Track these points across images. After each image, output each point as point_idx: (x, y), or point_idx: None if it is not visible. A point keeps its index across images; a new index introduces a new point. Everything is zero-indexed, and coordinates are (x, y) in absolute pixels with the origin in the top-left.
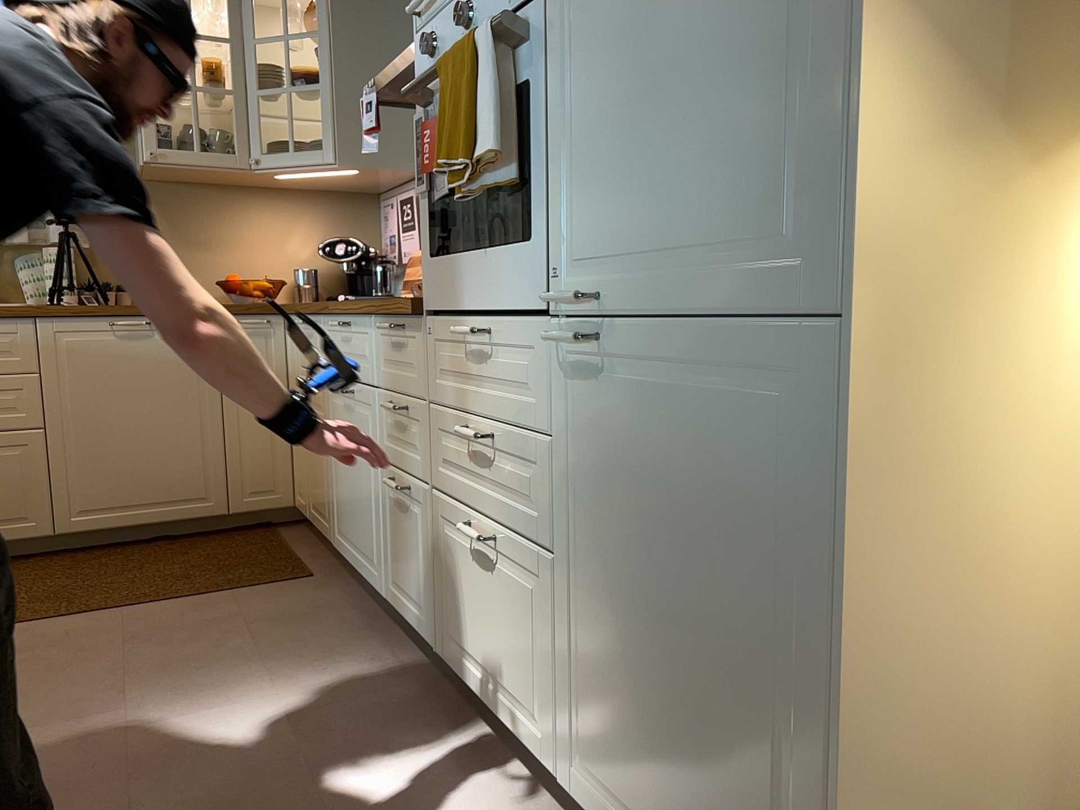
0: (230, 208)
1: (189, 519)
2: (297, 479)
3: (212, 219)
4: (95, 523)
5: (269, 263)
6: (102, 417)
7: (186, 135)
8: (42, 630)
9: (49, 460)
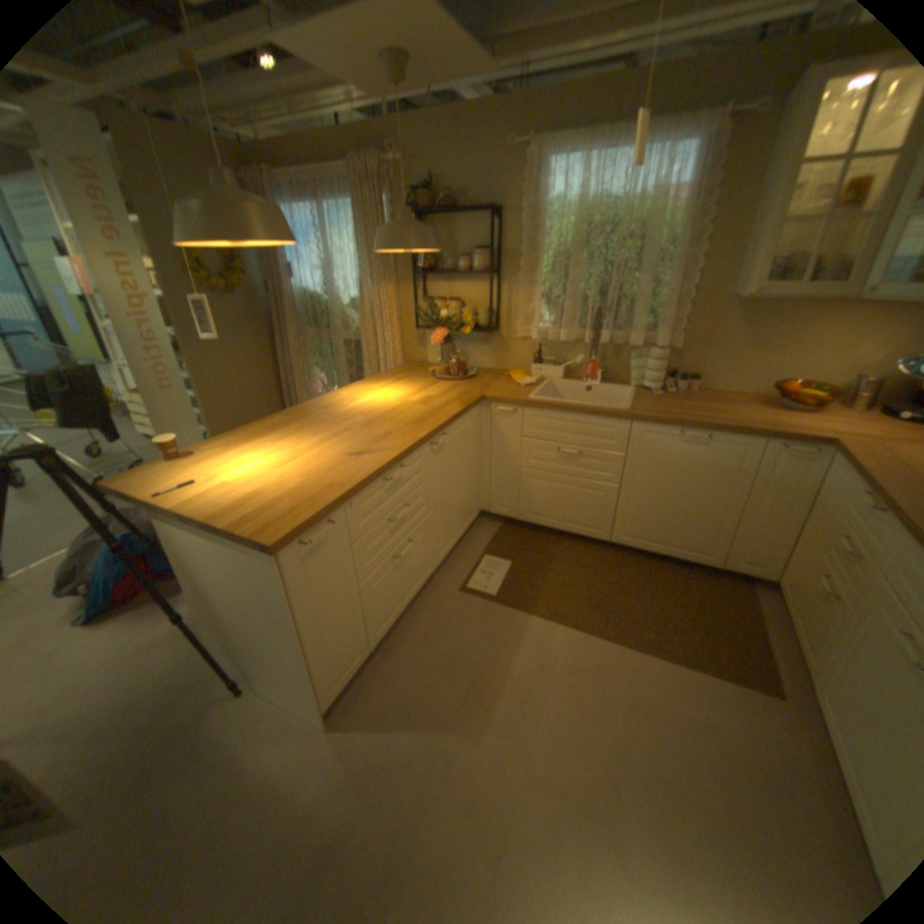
0: (811, 315)
1: (693, 562)
2: (791, 574)
3: (788, 324)
4: (633, 544)
5: (830, 365)
6: (656, 488)
7: (798, 263)
8: (587, 646)
9: (617, 503)
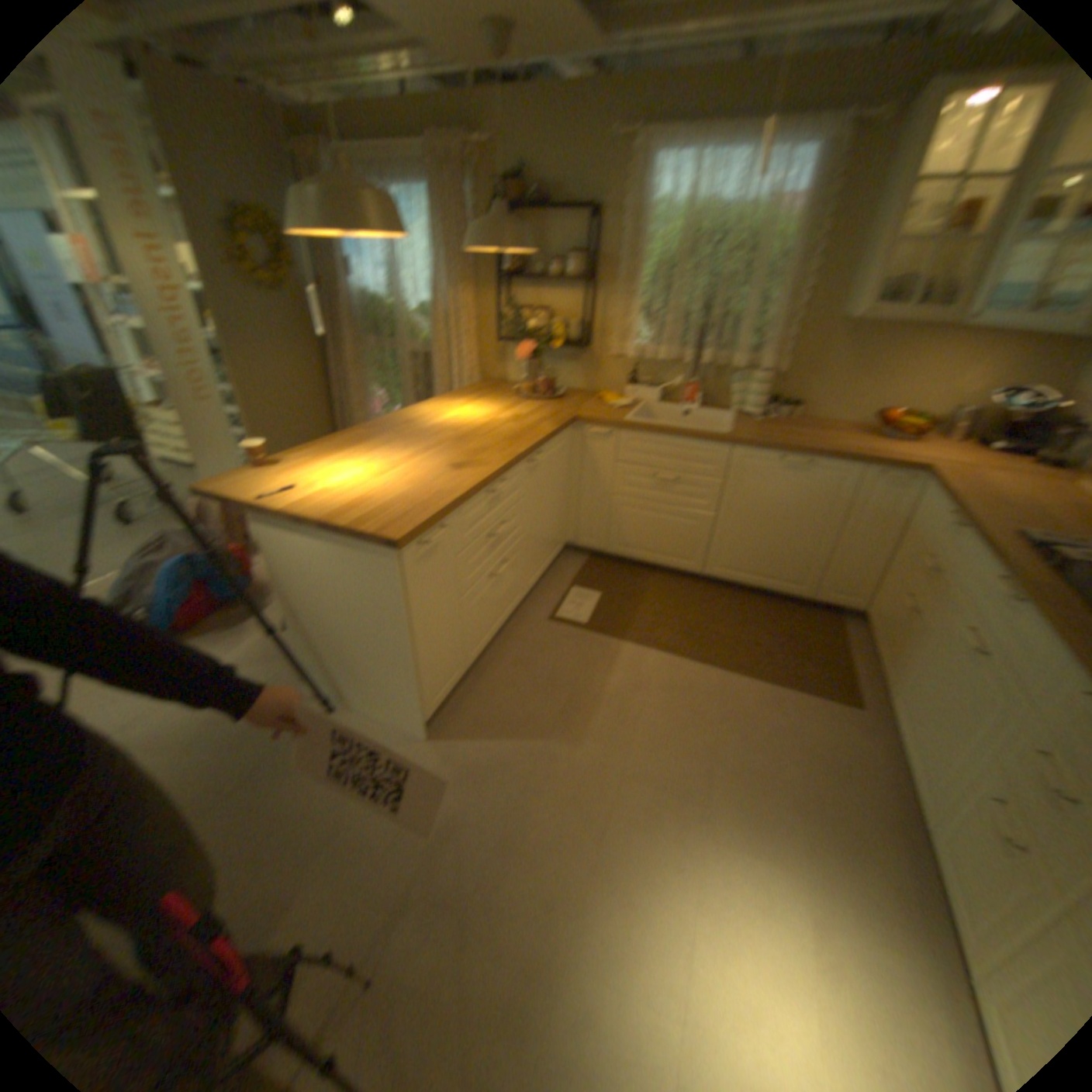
0: (918, 341)
1: (785, 592)
2: (879, 601)
3: (895, 350)
4: (727, 575)
5: (932, 394)
6: (753, 516)
7: (908, 285)
8: (680, 667)
9: (713, 532)
